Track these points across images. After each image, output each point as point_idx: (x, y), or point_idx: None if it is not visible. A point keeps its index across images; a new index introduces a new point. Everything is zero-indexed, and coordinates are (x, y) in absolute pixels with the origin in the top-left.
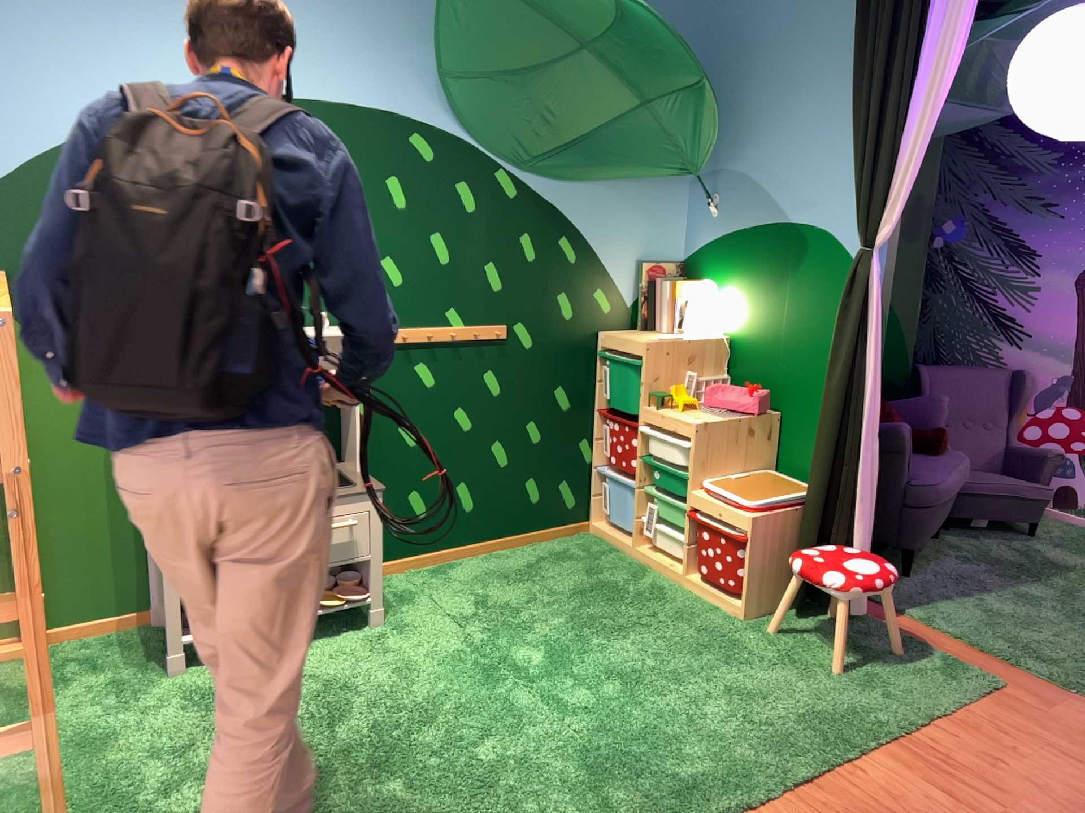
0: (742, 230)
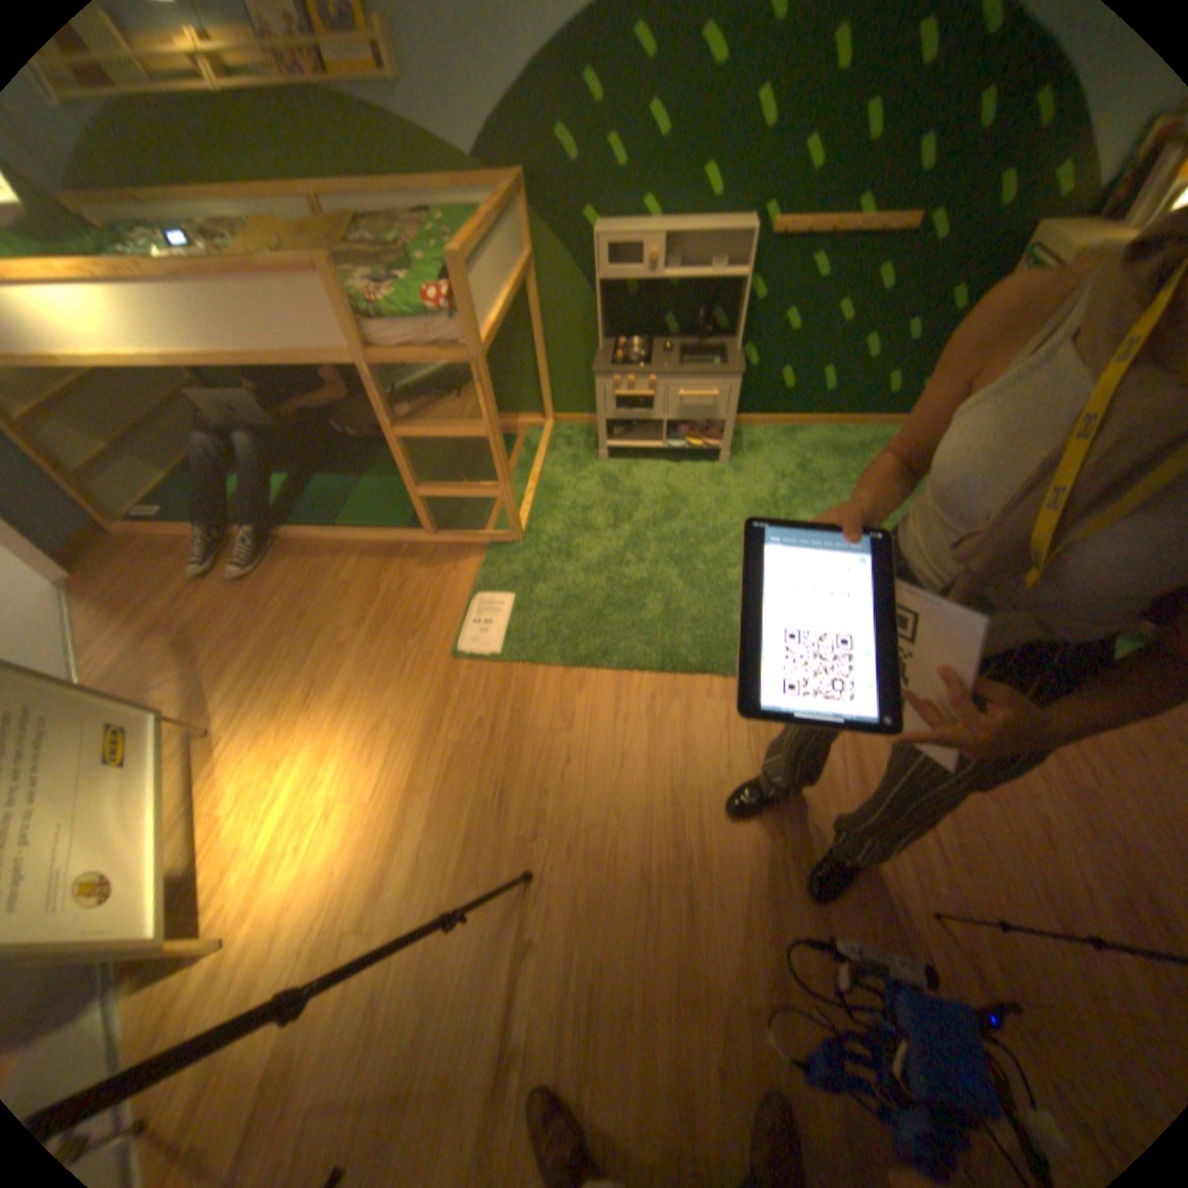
0: None
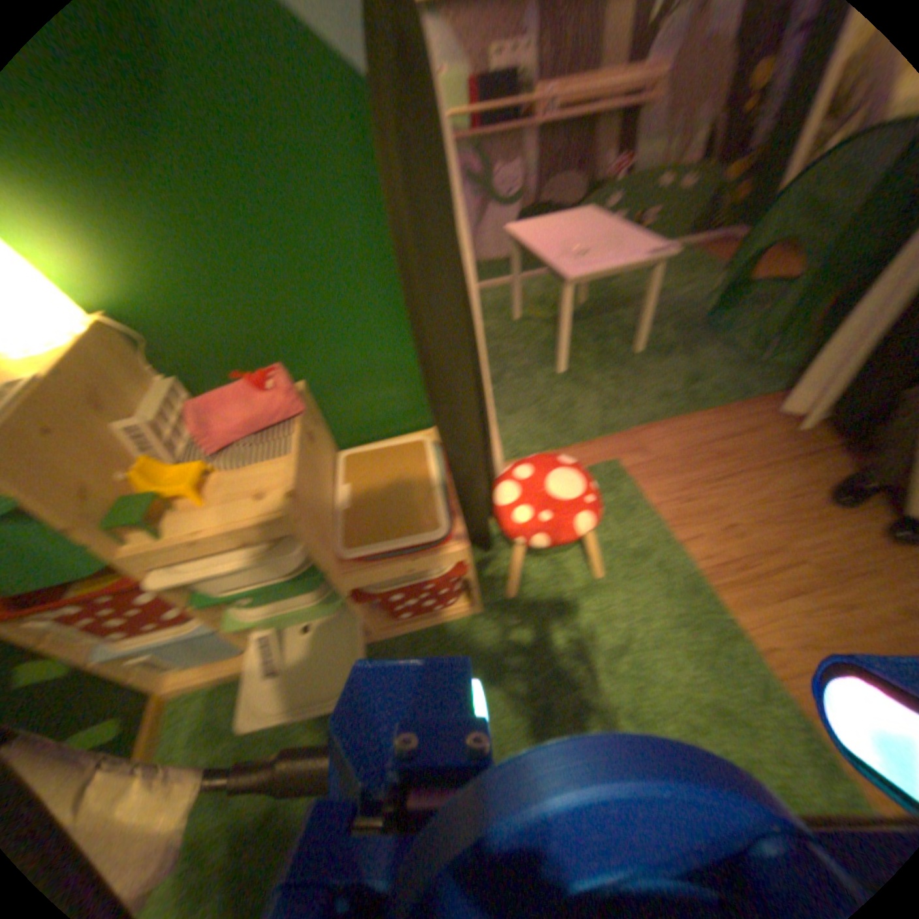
0: None
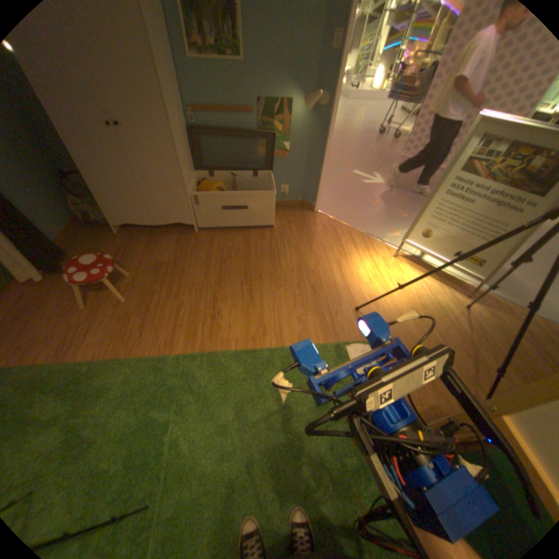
0: None
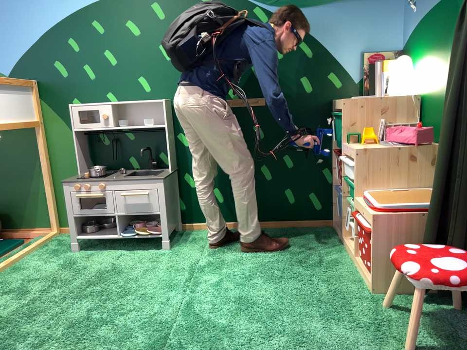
0: (429, 9)
